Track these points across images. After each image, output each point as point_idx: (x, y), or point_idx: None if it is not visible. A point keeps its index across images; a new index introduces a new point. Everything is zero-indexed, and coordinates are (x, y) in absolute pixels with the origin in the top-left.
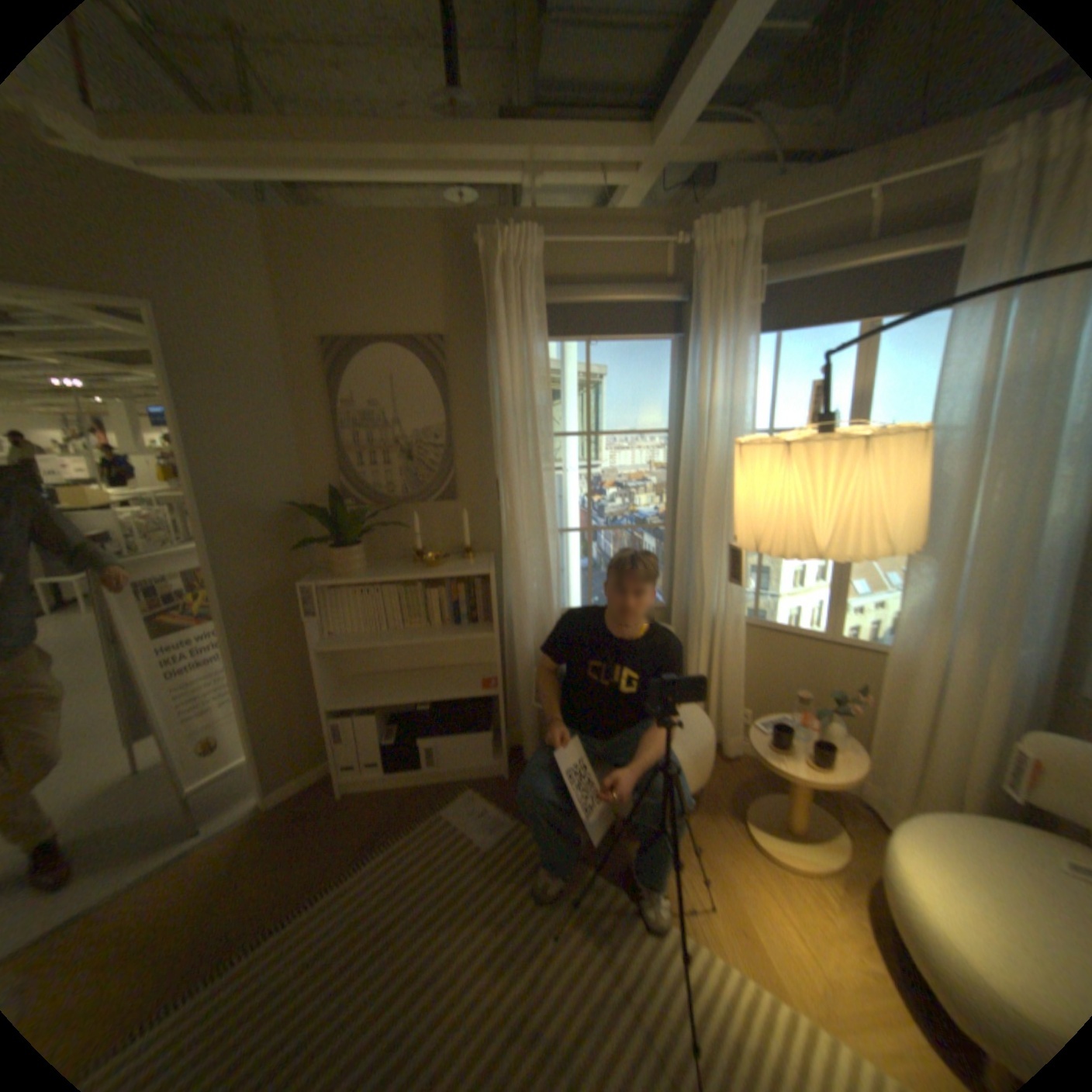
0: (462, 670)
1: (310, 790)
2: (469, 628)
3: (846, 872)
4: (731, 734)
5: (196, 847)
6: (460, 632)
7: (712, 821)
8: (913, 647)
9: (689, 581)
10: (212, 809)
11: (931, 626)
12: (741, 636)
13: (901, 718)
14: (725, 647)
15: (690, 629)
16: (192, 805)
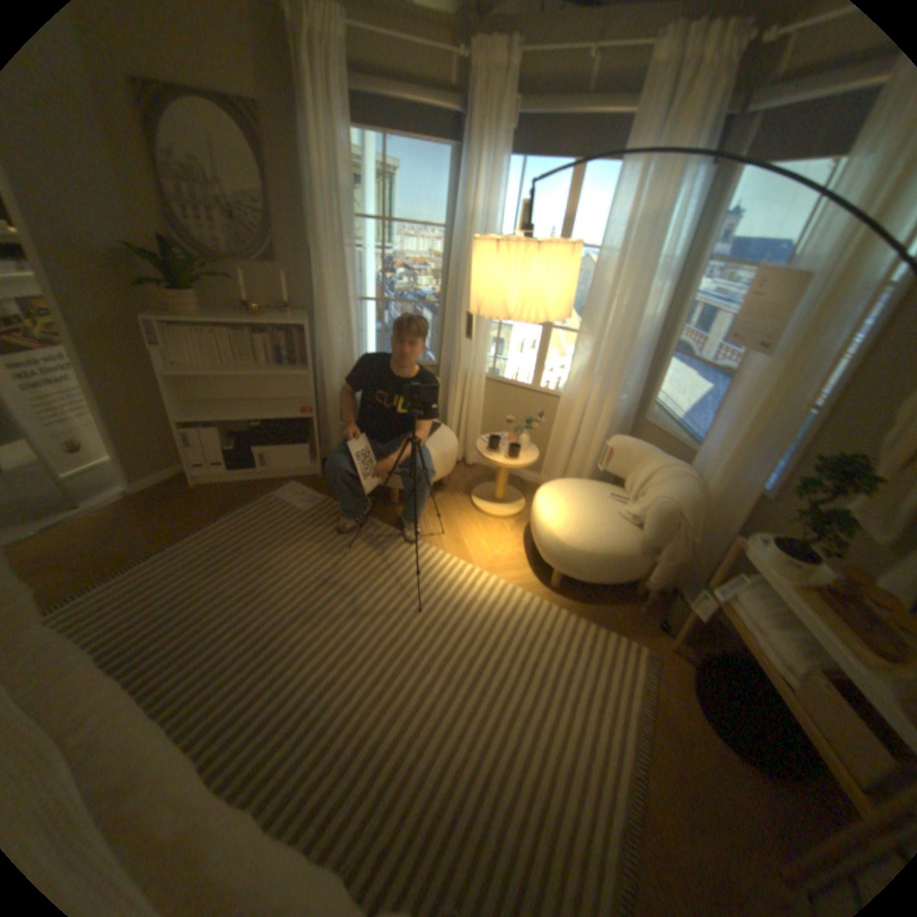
0: (284, 402)
1: (167, 484)
2: (288, 368)
3: (518, 516)
4: (470, 450)
5: (78, 516)
6: (281, 370)
7: (451, 496)
8: (573, 393)
9: (452, 347)
10: (84, 496)
11: (583, 379)
12: (481, 386)
13: (562, 435)
14: (471, 394)
15: (451, 382)
16: (67, 490)
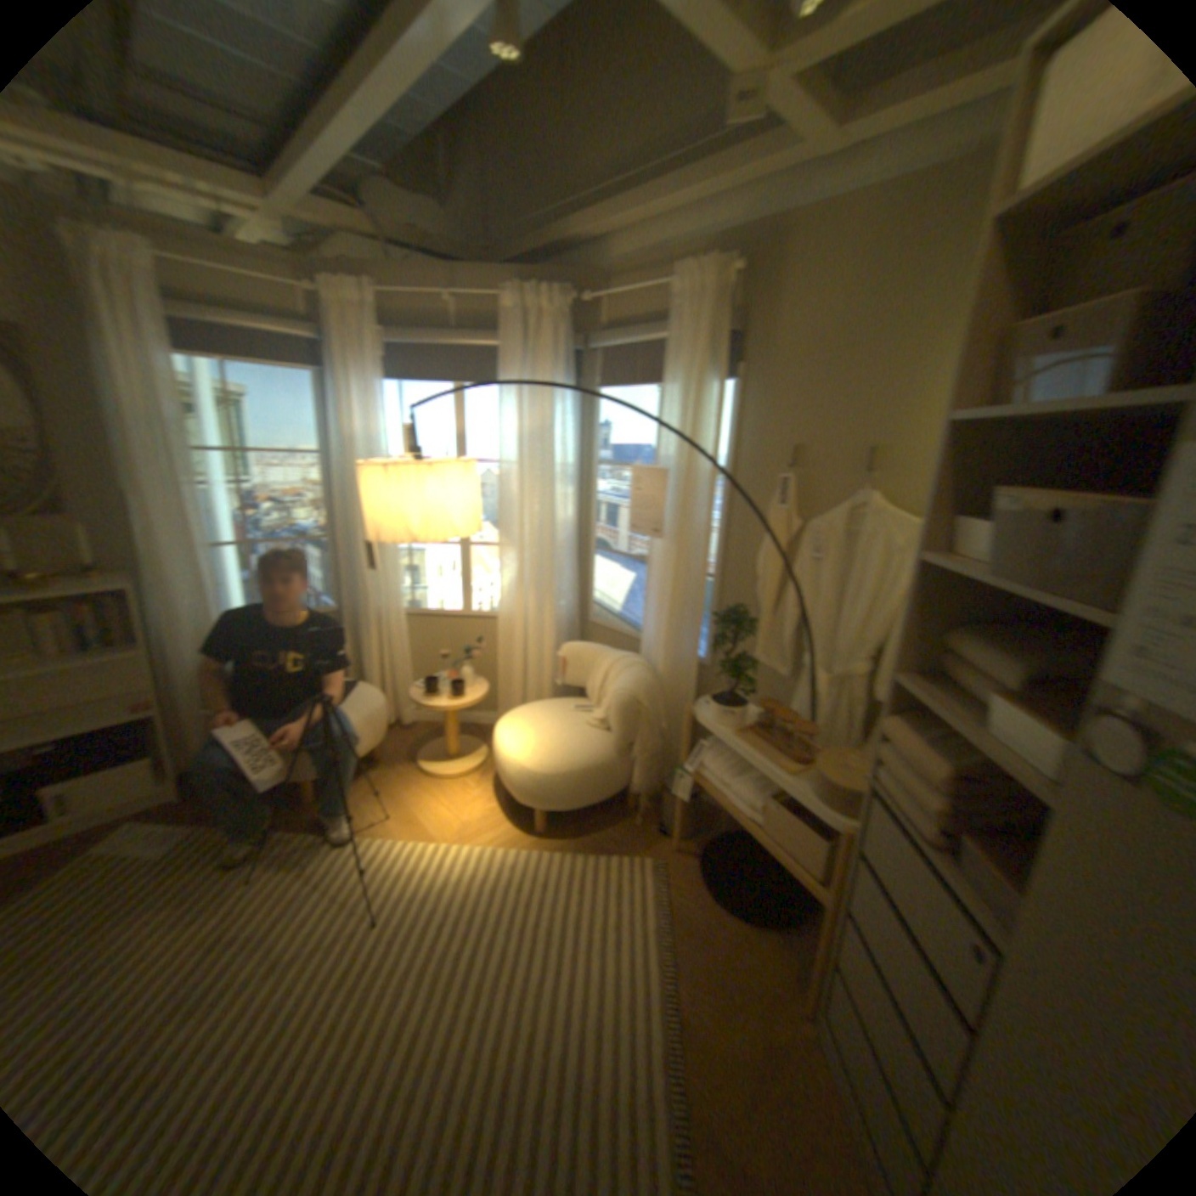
0: (93, 708)
1: None
2: (99, 655)
3: (481, 768)
4: (403, 706)
5: None
6: (87, 660)
7: (388, 771)
8: (509, 610)
9: (353, 586)
10: None
11: (515, 593)
12: (400, 624)
13: (509, 659)
14: (390, 637)
15: (360, 628)
16: None
